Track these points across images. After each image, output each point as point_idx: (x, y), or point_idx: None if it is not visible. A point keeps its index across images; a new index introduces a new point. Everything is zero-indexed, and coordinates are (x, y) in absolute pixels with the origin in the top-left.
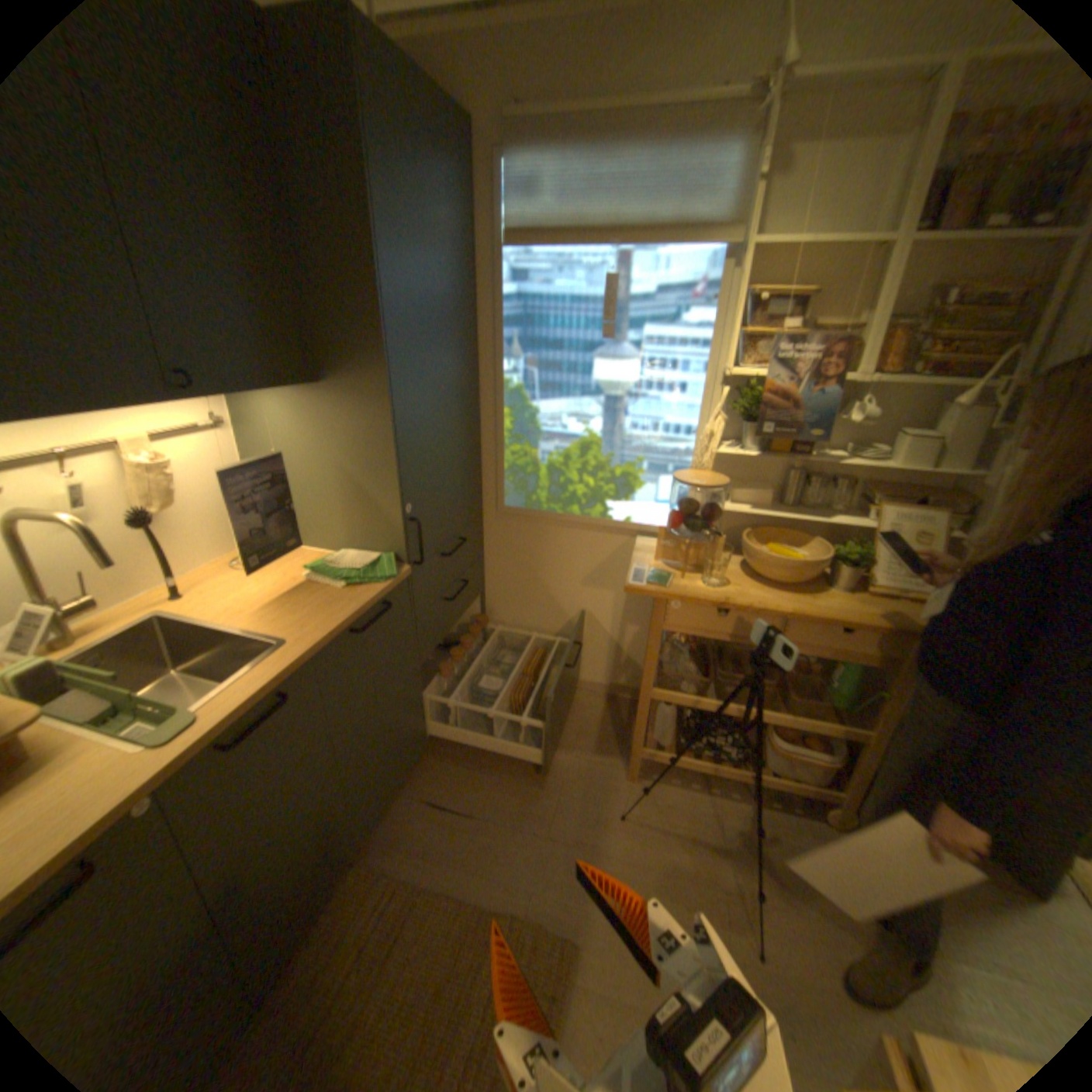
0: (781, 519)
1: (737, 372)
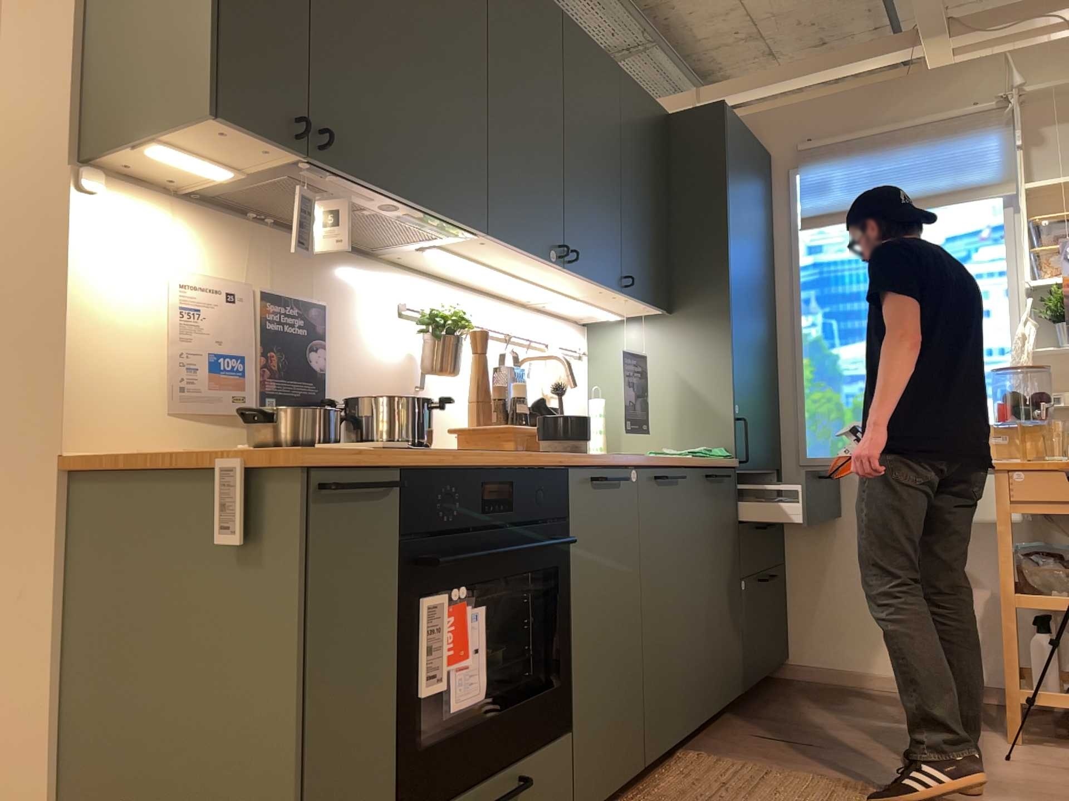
0: None
1: (1038, 292)
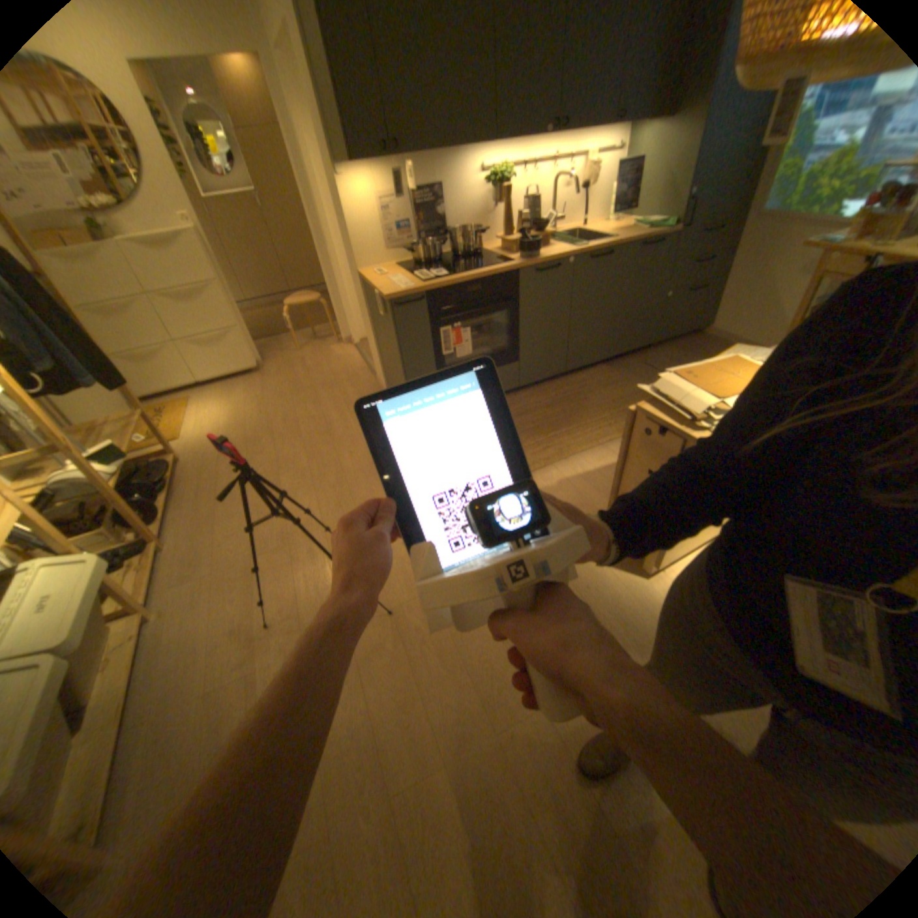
0: None
1: None
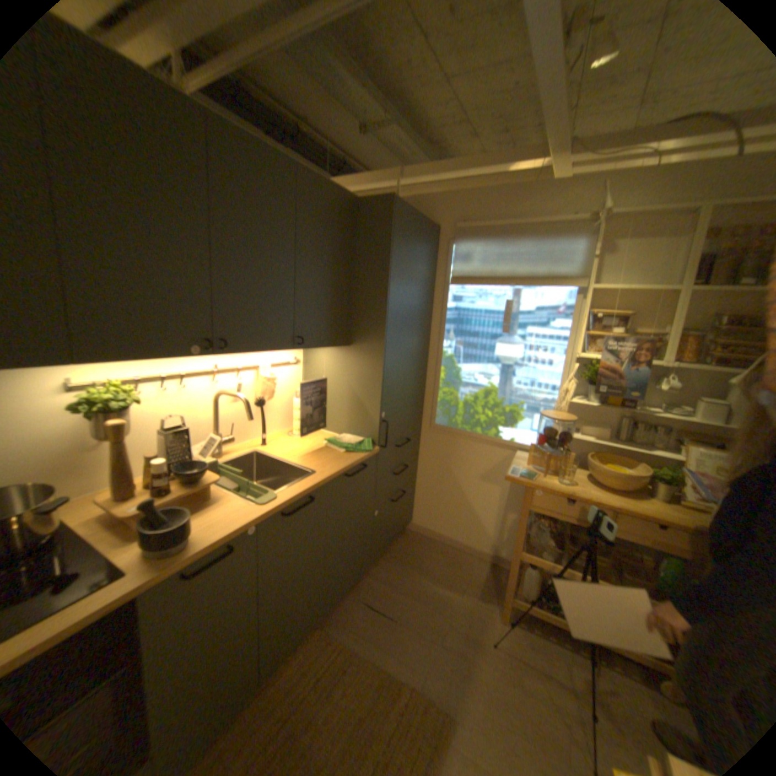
0: (620, 451)
1: (586, 356)
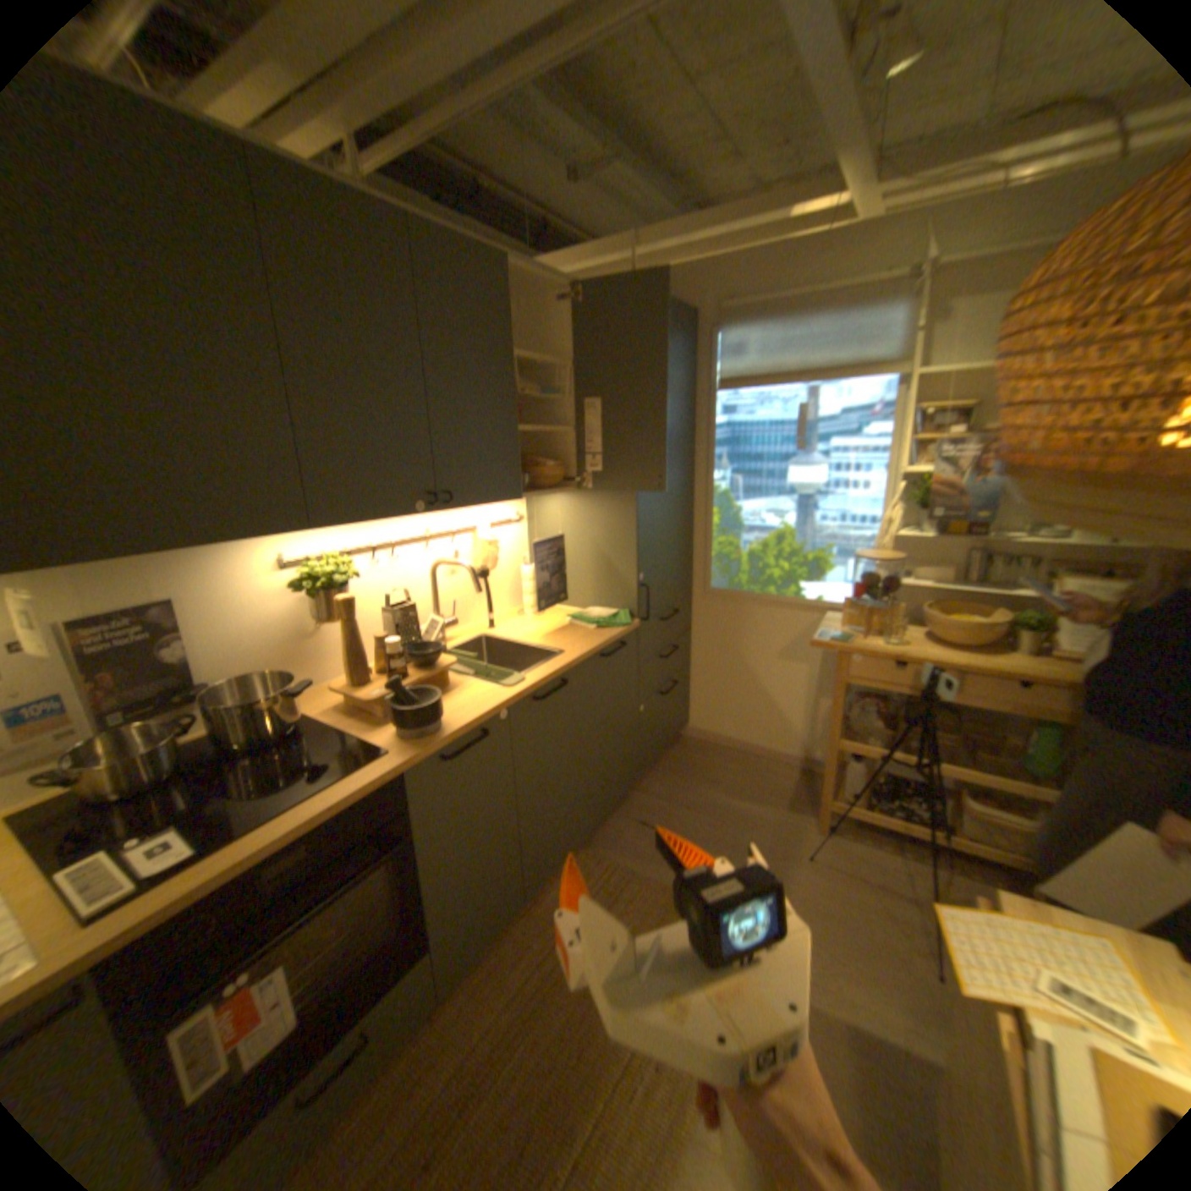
0: (970, 597)
1: (916, 470)
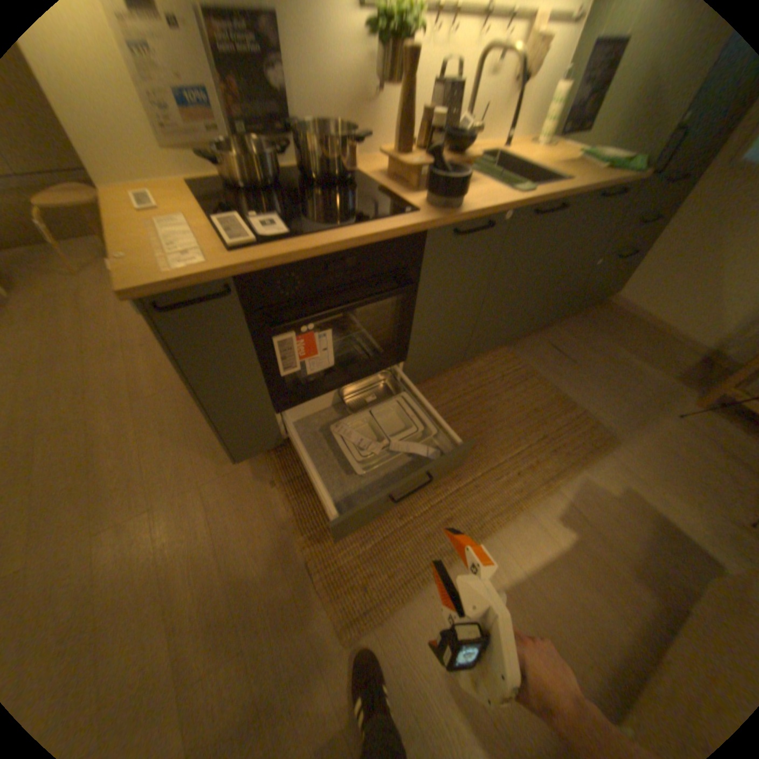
0: None
1: None
